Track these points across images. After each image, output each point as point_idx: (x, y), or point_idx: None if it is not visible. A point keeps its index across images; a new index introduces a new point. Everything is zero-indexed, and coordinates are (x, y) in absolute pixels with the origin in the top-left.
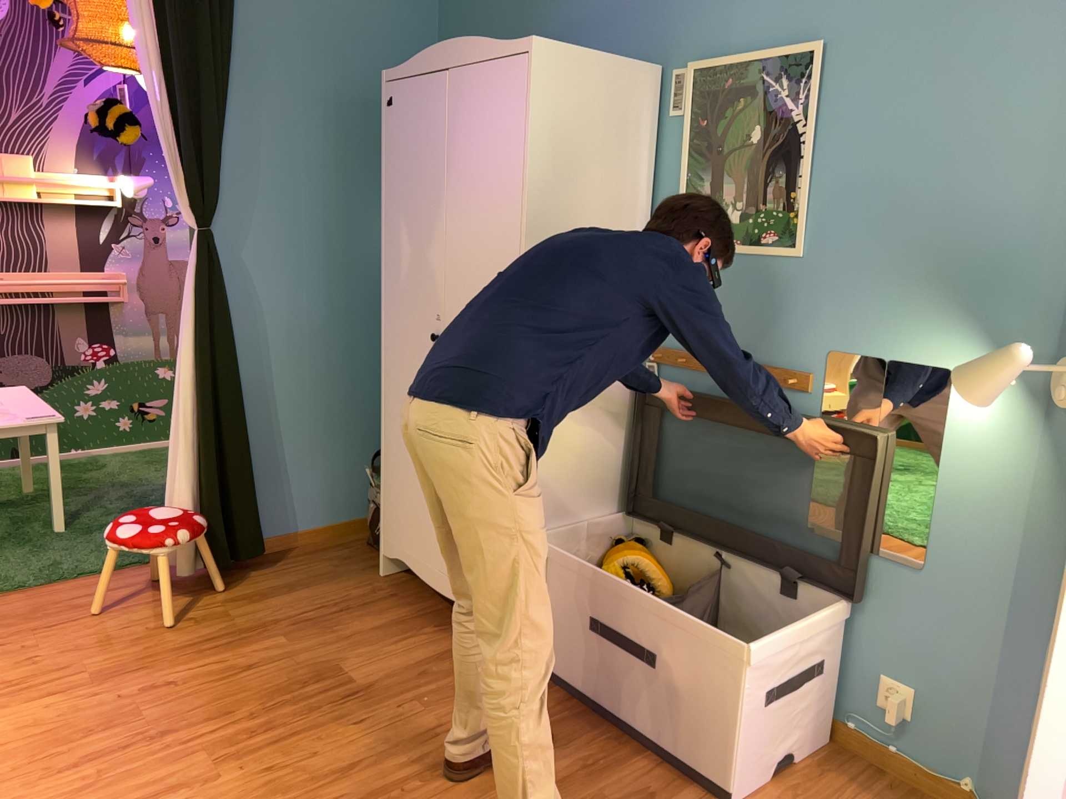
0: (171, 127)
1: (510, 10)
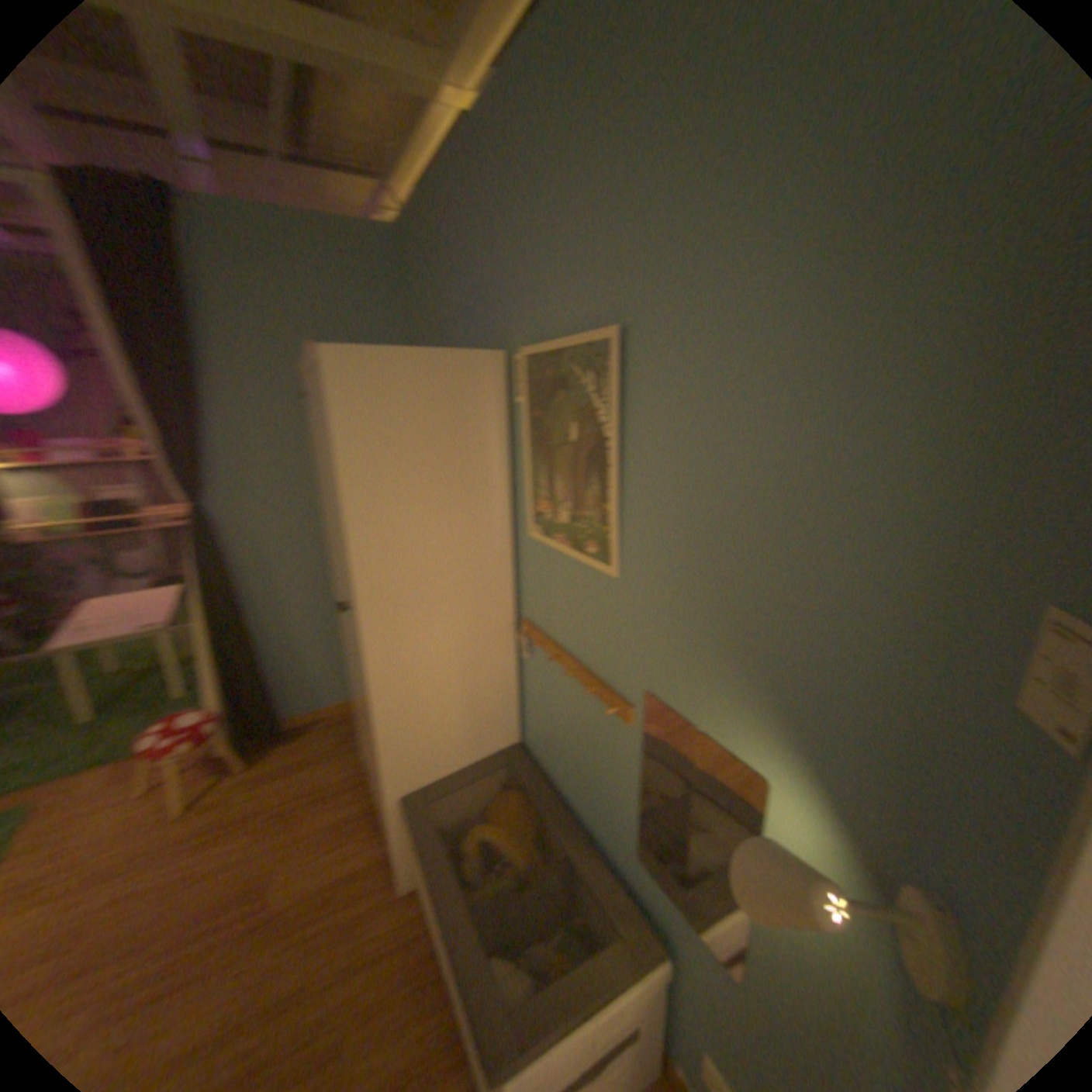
0: (147, 428)
1: (425, 295)
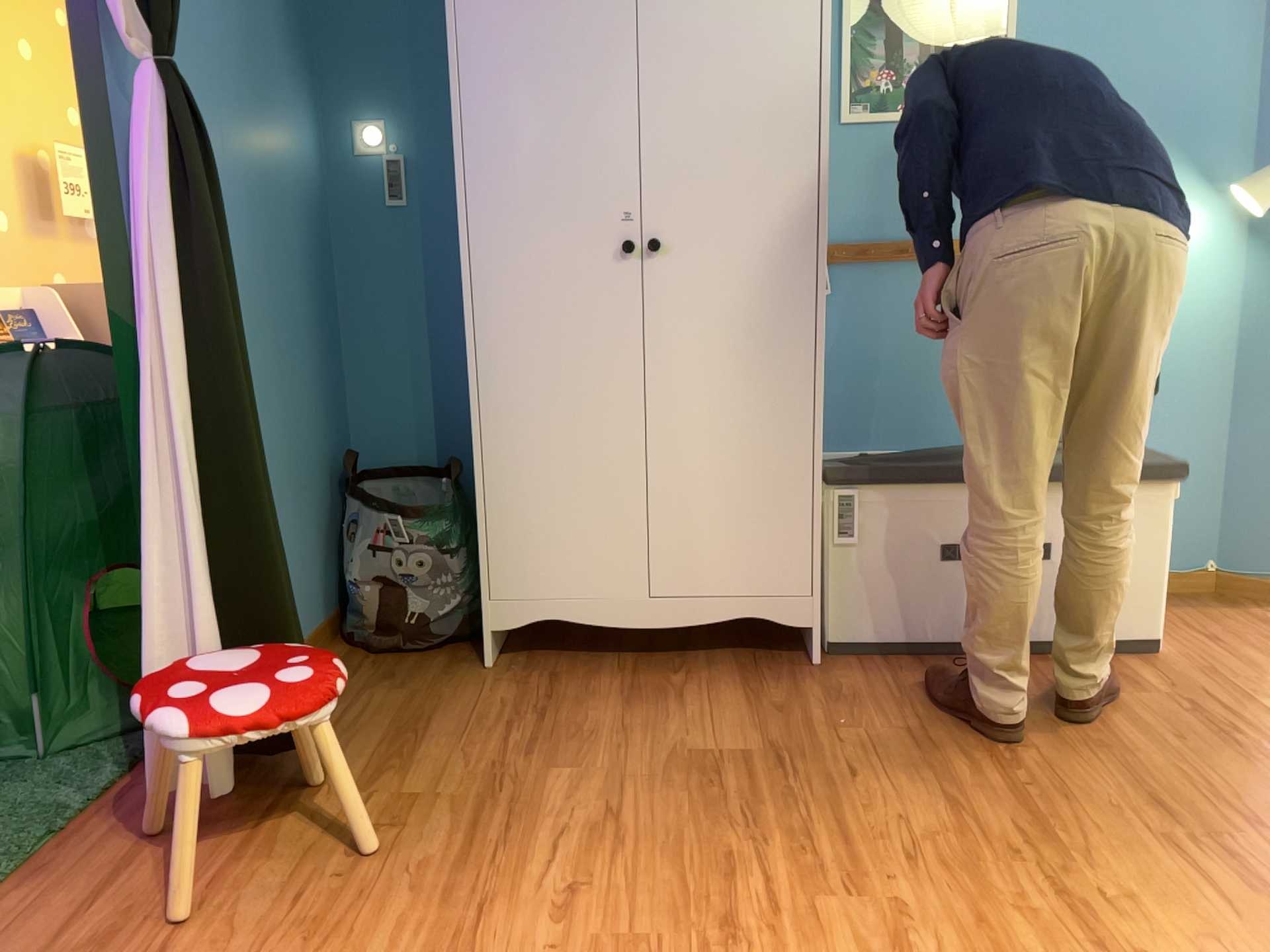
0: None
1: None
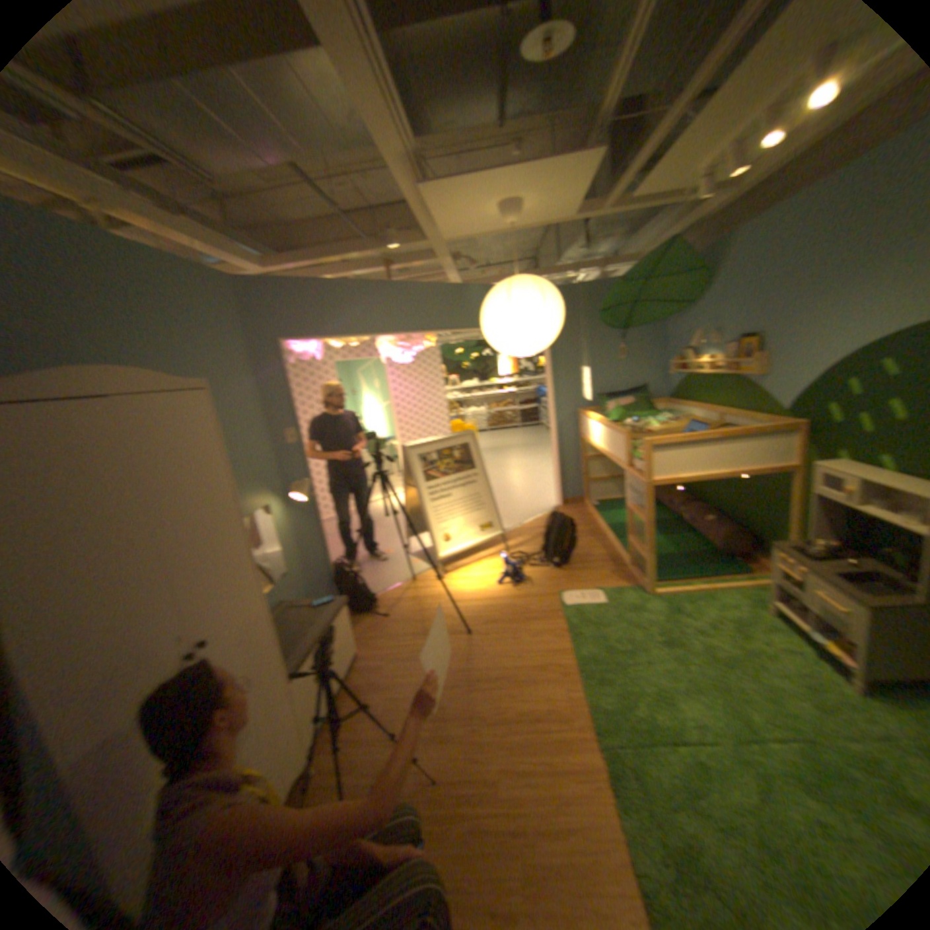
0: None
1: None
